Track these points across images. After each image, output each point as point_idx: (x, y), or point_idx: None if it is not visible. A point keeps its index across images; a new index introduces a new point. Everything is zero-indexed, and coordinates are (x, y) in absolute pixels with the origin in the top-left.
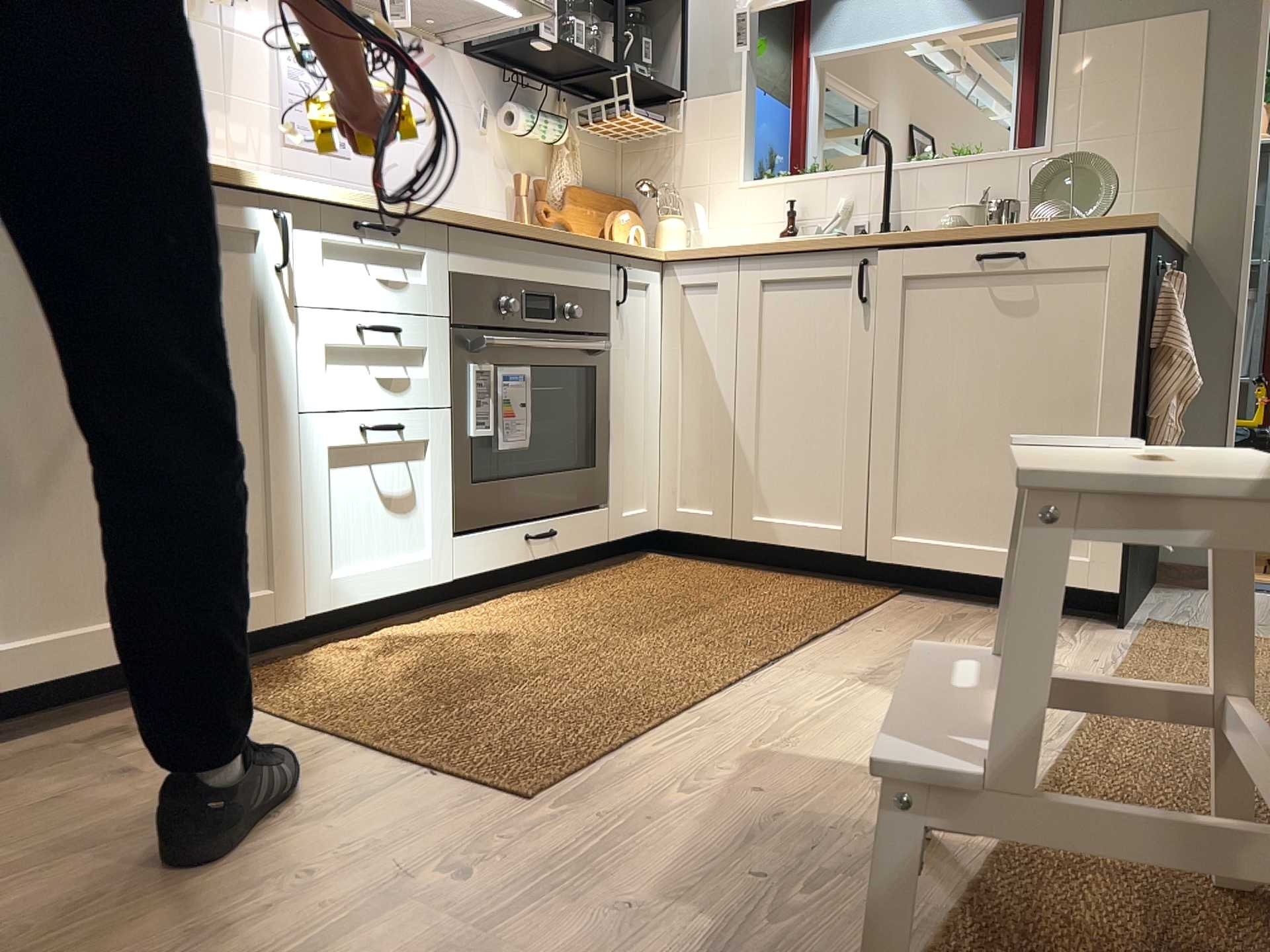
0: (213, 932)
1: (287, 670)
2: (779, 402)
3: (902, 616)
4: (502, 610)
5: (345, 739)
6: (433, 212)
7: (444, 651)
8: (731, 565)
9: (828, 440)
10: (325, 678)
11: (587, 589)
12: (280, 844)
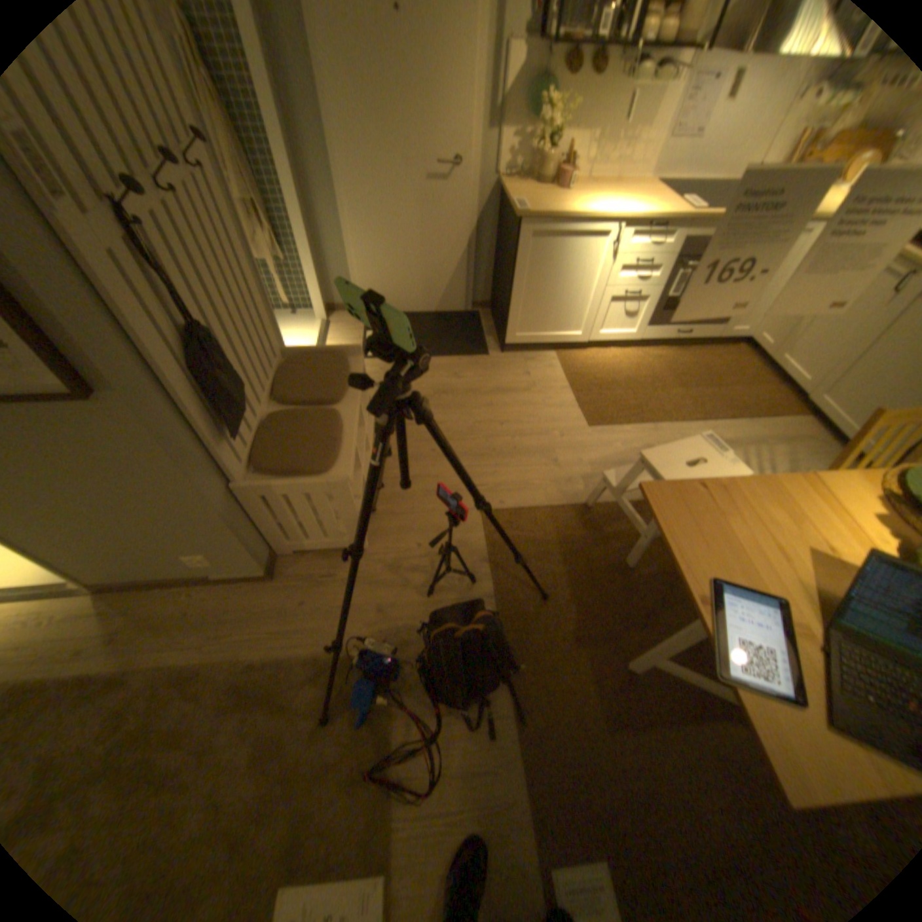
0: (521, 422)
1: (577, 356)
2: (830, 316)
3: (783, 428)
4: (654, 354)
5: (571, 389)
6: (694, 208)
7: (619, 367)
8: (769, 365)
9: (834, 344)
10: (583, 364)
11: (691, 357)
12: (542, 410)
